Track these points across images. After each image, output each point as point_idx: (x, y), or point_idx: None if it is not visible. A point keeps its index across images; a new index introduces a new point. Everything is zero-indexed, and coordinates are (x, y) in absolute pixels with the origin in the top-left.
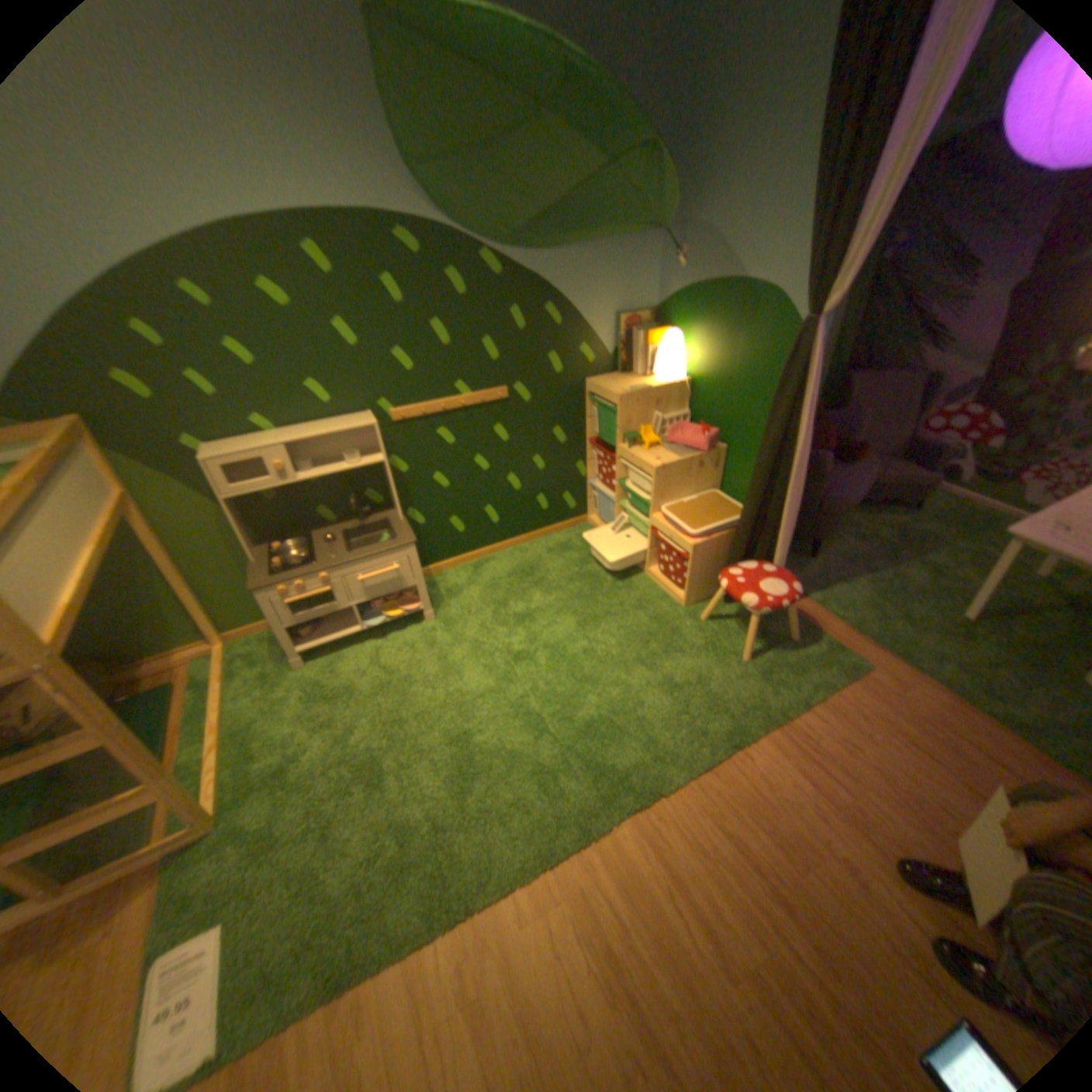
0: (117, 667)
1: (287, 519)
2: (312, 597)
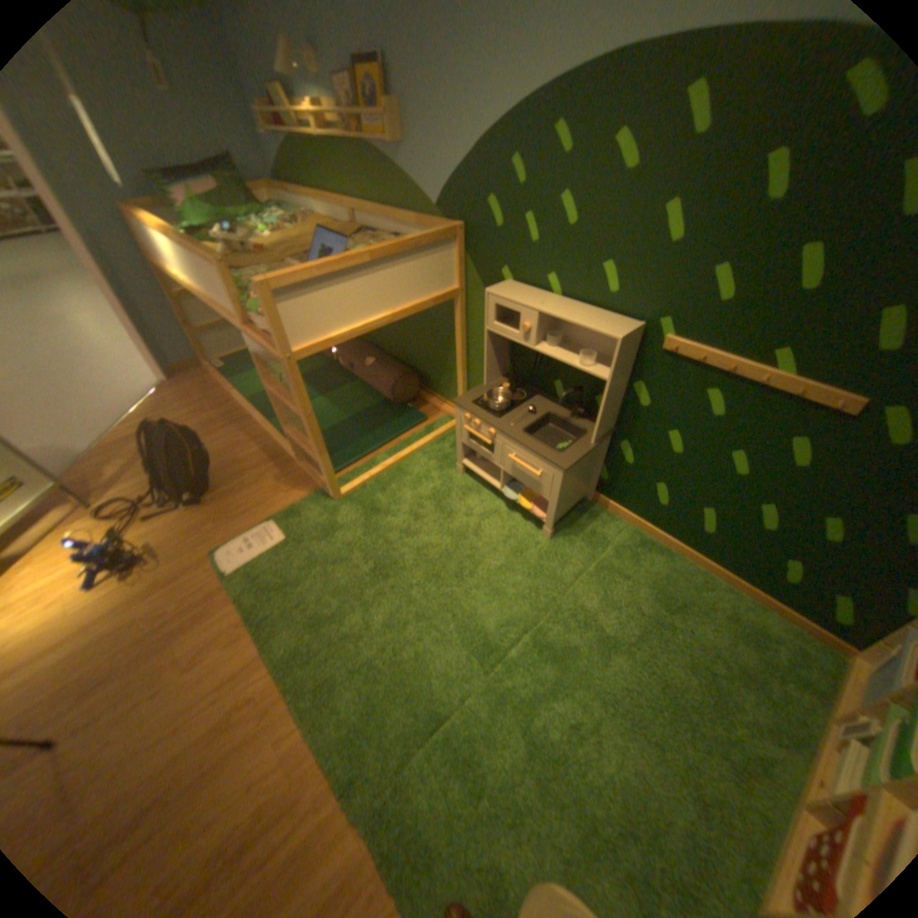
0: (427, 389)
1: (532, 373)
2: (477, 439)
